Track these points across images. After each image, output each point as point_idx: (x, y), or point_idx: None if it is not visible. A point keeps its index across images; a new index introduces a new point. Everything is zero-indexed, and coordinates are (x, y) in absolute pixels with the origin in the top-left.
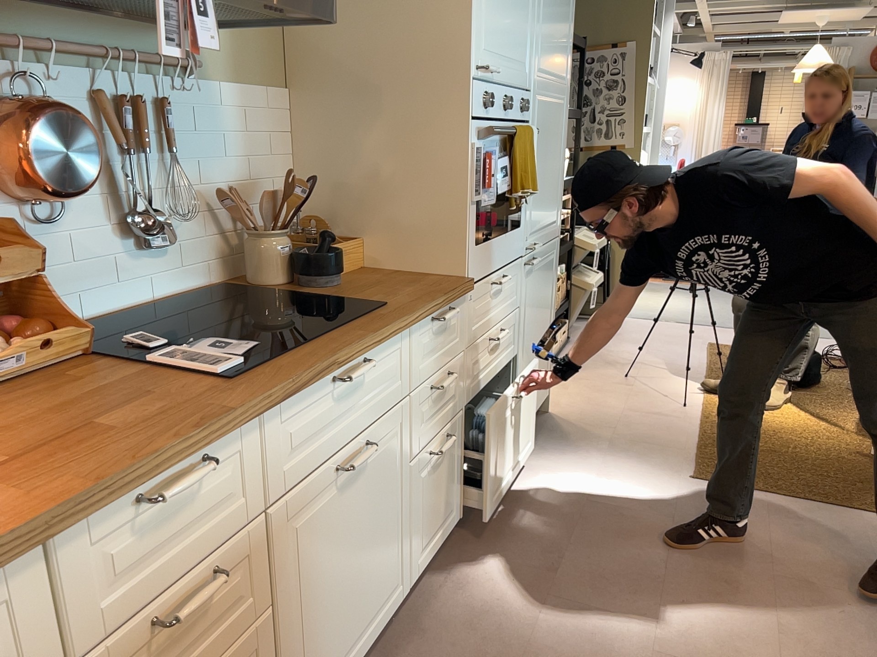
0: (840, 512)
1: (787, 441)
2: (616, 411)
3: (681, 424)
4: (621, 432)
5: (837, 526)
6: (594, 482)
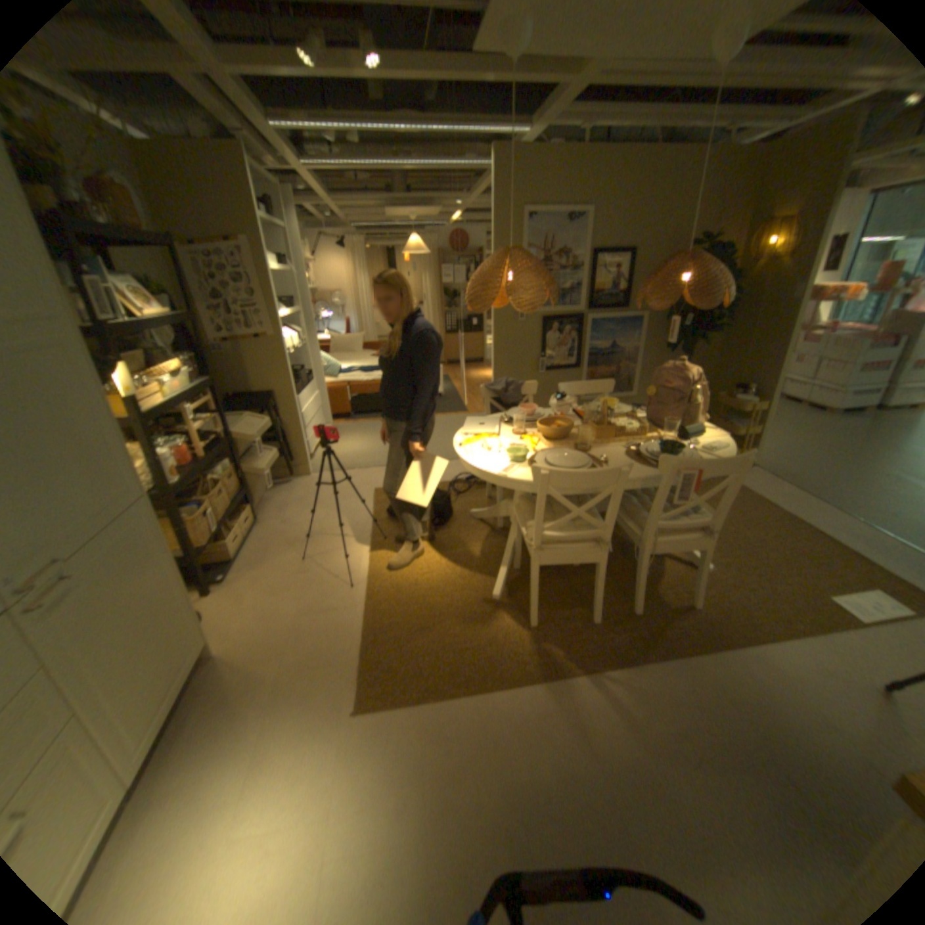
0: (480, 704)
1: (435, 606)
2: (288, 623)
3: (348, 619)
4: (288, 661)
5: (480, 730)
6: (243, 787)
